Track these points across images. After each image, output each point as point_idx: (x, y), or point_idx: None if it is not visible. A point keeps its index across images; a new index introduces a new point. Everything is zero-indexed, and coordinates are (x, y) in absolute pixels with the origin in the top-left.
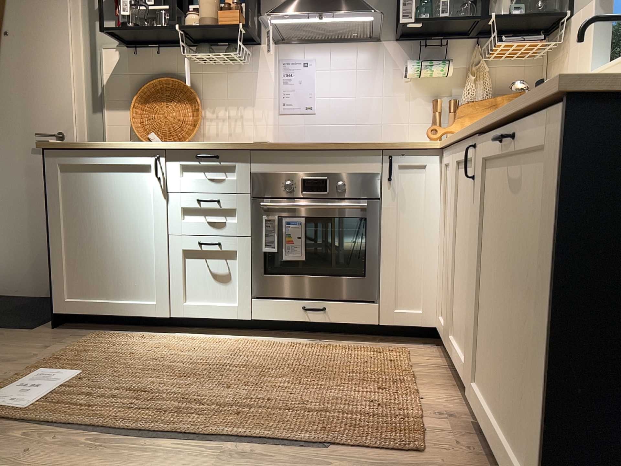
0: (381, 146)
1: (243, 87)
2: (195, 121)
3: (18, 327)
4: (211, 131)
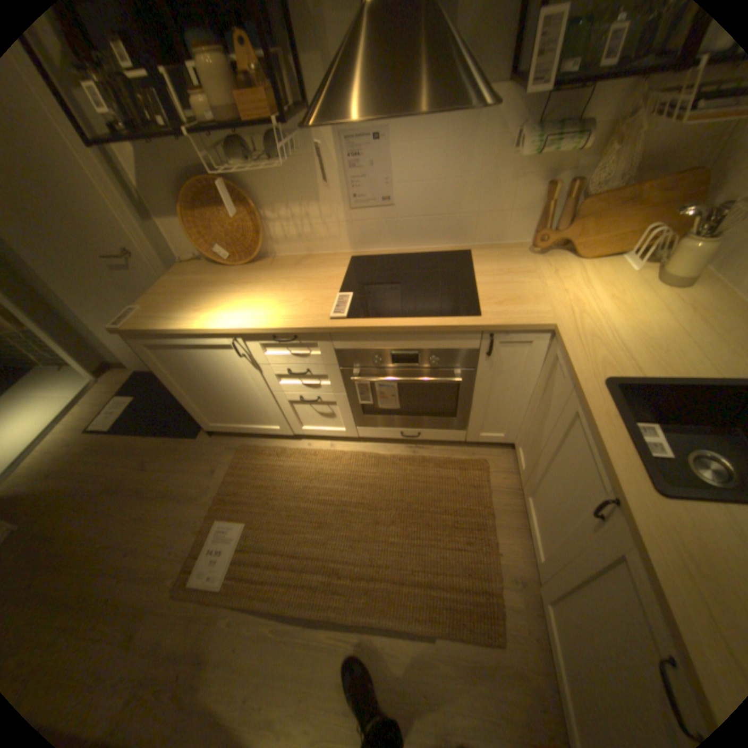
0: (479, 328)
1: (301, 175)
2: (258, 227)
3: (184, 435)
4: (279, 233)
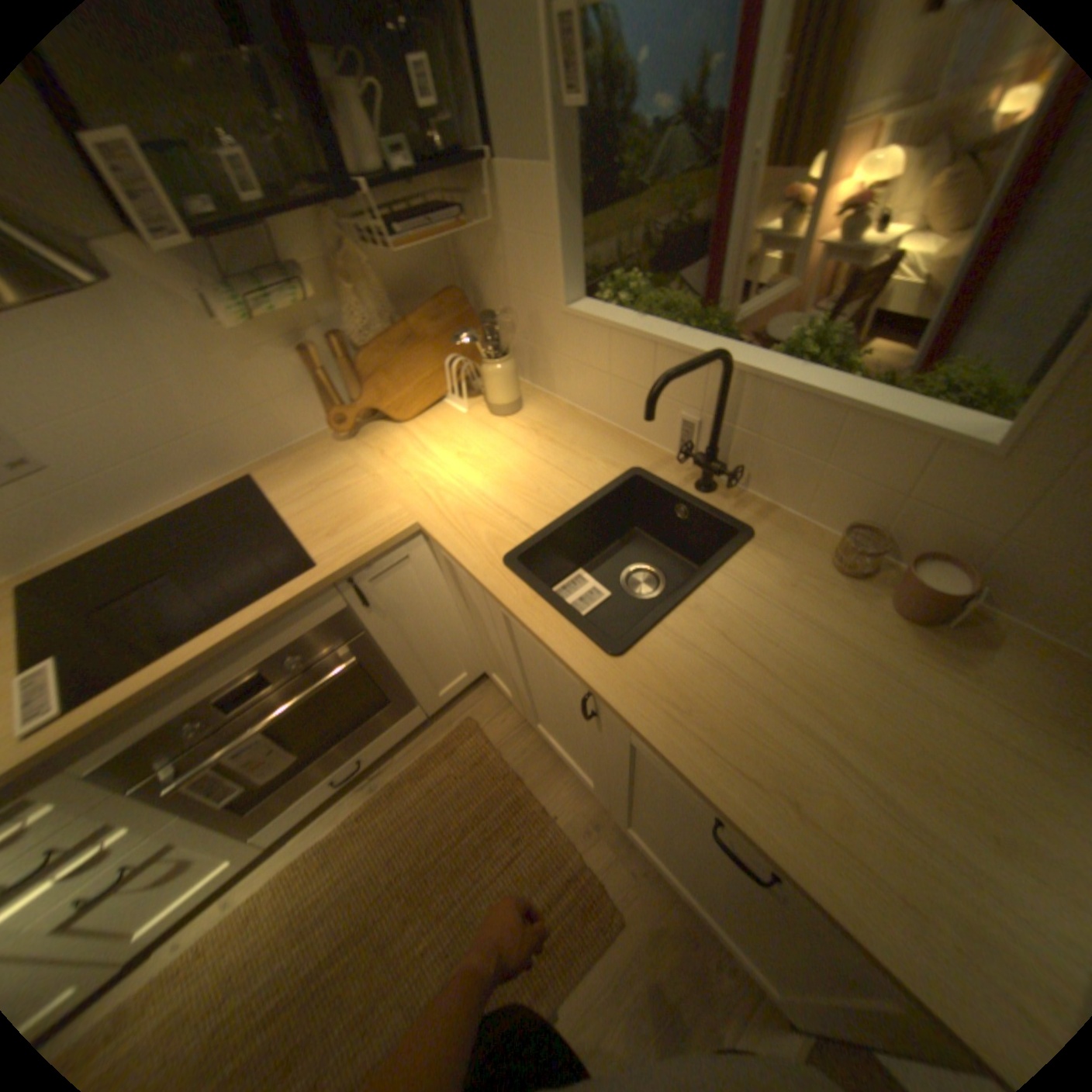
0: (325, 581)
1: None
2: None
3: None
4: None
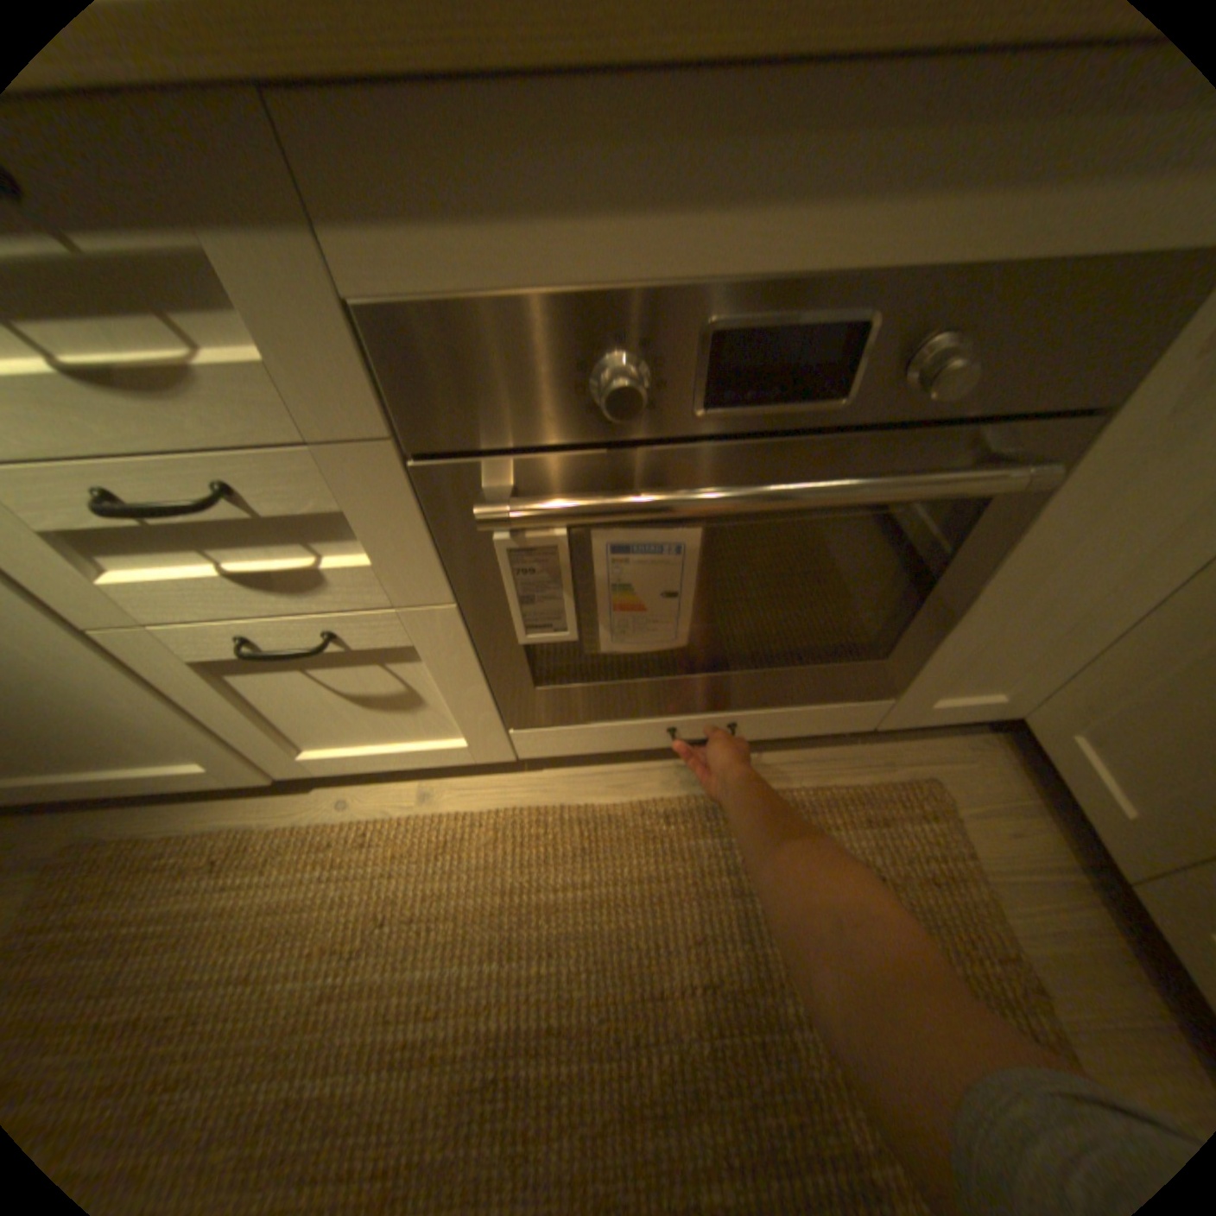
0: None
1: None
2: None
3: None
4: None
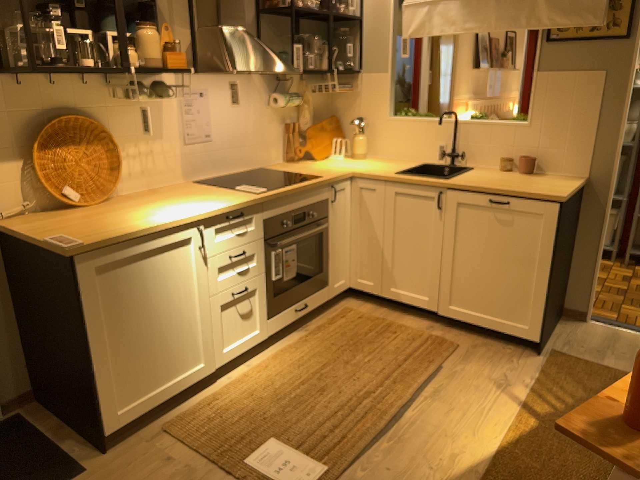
0: (330, 180)
1: (151, 120)
2: (114, 164)
3: None
4: (125, 172)
